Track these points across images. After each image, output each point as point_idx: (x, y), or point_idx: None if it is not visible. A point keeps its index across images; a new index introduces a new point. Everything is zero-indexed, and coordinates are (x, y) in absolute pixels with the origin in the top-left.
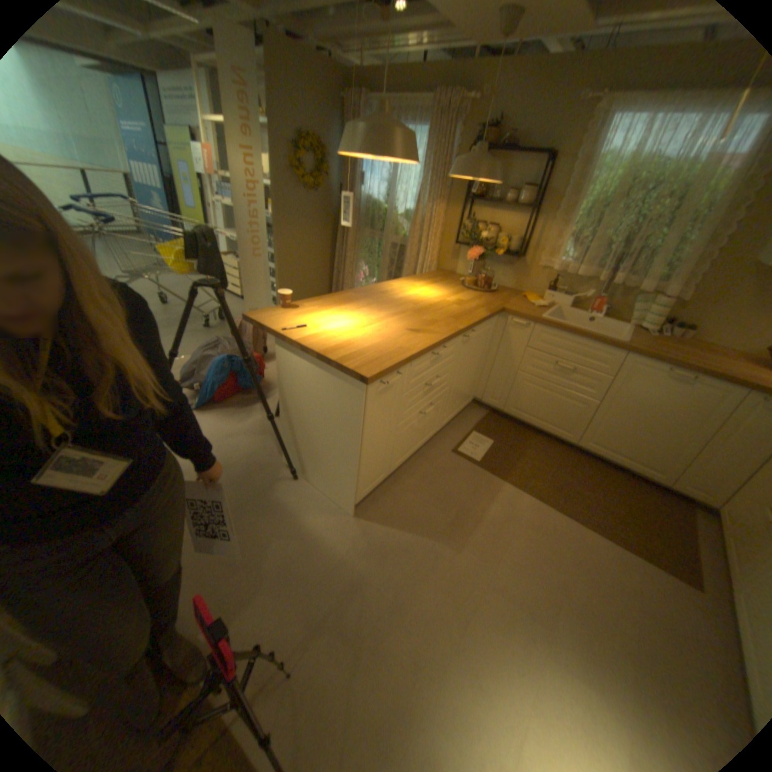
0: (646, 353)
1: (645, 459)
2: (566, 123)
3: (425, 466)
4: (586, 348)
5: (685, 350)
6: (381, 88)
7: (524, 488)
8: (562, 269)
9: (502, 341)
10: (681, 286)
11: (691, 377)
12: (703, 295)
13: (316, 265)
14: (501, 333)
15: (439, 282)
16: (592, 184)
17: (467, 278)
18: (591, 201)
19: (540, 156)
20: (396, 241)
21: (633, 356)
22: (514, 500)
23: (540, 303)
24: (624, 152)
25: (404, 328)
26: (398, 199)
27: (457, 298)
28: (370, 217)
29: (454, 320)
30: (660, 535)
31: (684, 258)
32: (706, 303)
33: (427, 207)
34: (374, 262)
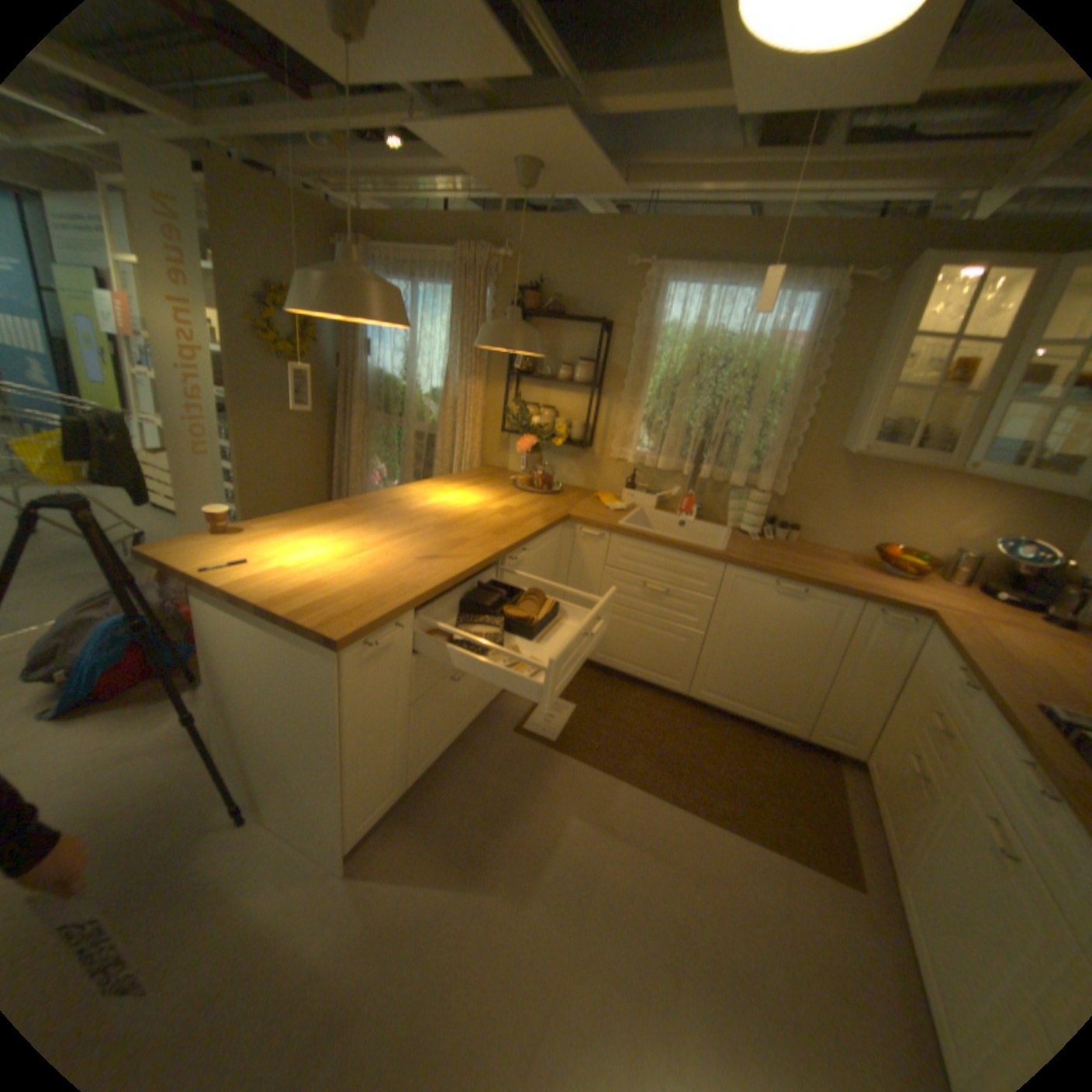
0: (746, 564)
1: (771, 705)
2: (617, 291)
3: (471, 763)
4: (677, 563)
5: (790, 556)
6: (387, 238)
7: (620, 774)
8: (639, 461)
9: (573, 560)
10: (773, 478)
11: (801, 591)
12: (799, 488)
13: (305, 465)
14: (570, 549)
15: (482, 484)
16: (656, 361)
17: (519, 477)
18: (659, 380)
19: (594, 327)
20: (422, 430)
21: (732, 569)
22: (606, 796)
23: (617, 506)
24: (686, 326)
25: (416, 554)
26: (420, 375)
27: (504, 505)
28: (383, 397)
29: (494, 536)
30: (803, 814)
31: (770, 445)
32: (804, 498)
33: (459, 386)
34: (393, 458)
